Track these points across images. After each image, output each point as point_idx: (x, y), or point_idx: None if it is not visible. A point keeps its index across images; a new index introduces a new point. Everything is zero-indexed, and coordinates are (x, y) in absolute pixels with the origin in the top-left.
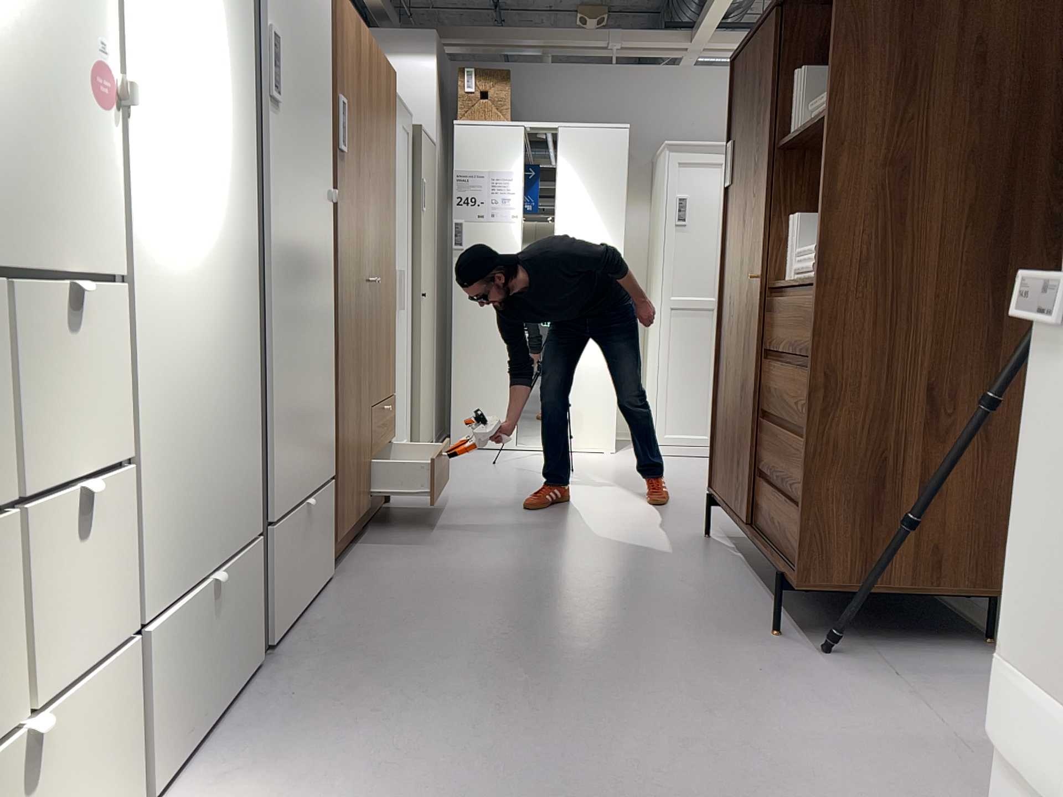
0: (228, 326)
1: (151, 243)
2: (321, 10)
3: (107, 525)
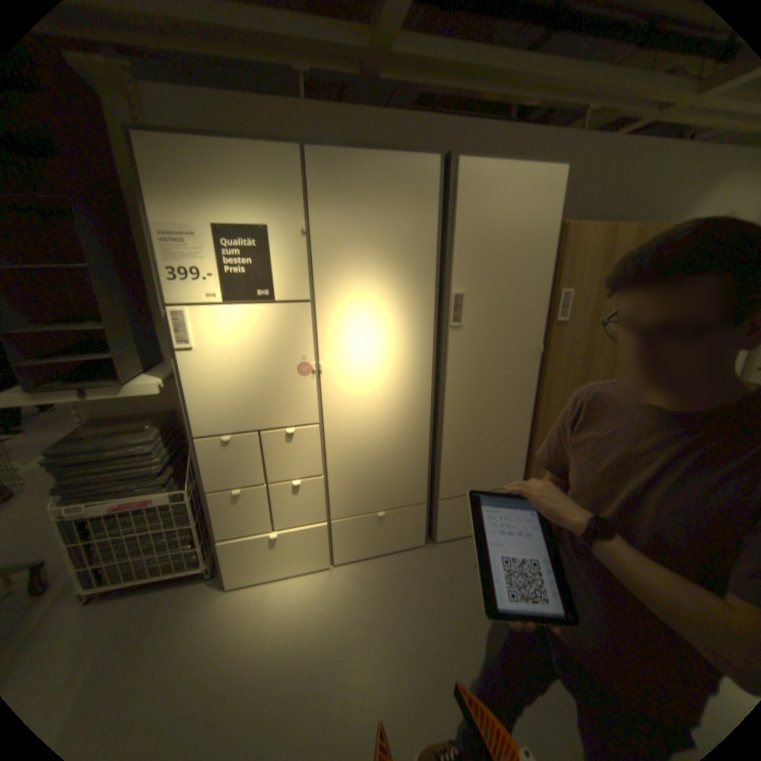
0: (401, 428)
1: (340, 409)
2: (539, 250)
3: (313, 491)
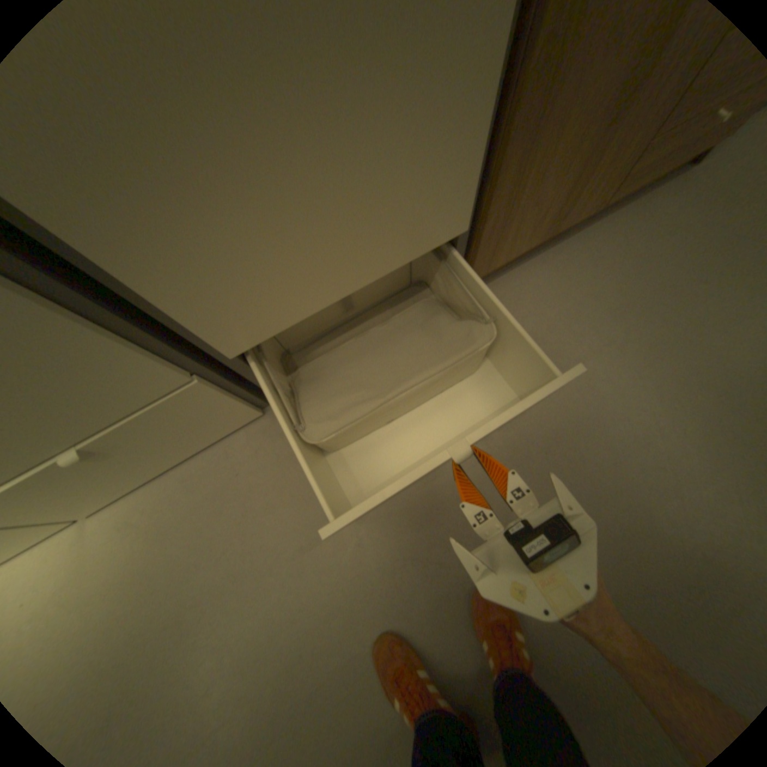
0: None
1: None
2: None
3: None
